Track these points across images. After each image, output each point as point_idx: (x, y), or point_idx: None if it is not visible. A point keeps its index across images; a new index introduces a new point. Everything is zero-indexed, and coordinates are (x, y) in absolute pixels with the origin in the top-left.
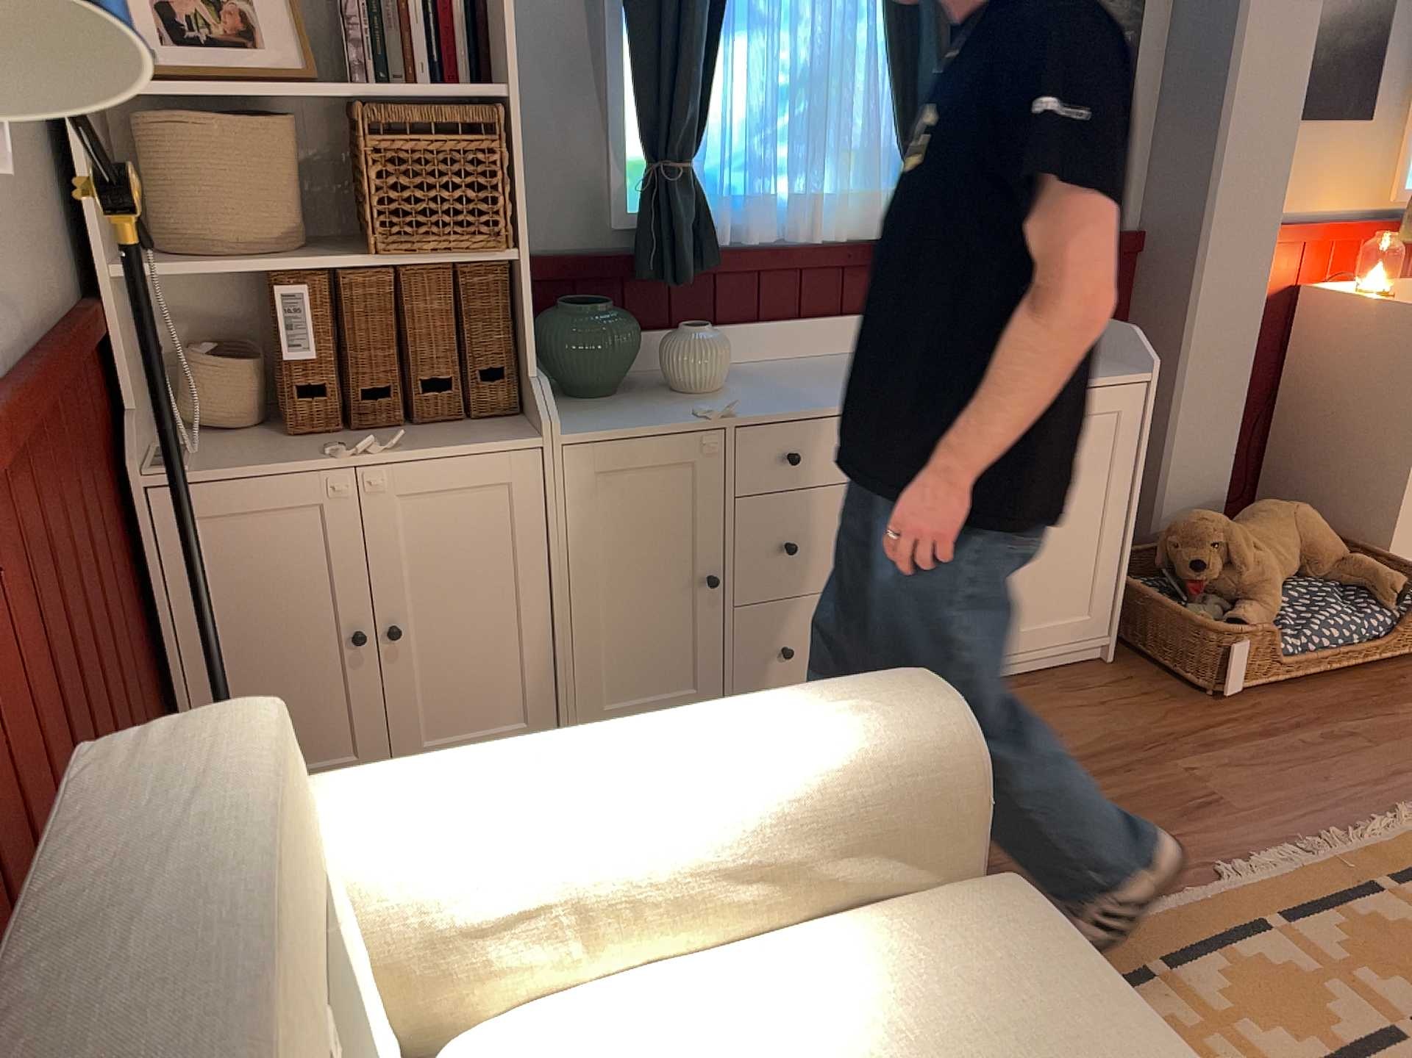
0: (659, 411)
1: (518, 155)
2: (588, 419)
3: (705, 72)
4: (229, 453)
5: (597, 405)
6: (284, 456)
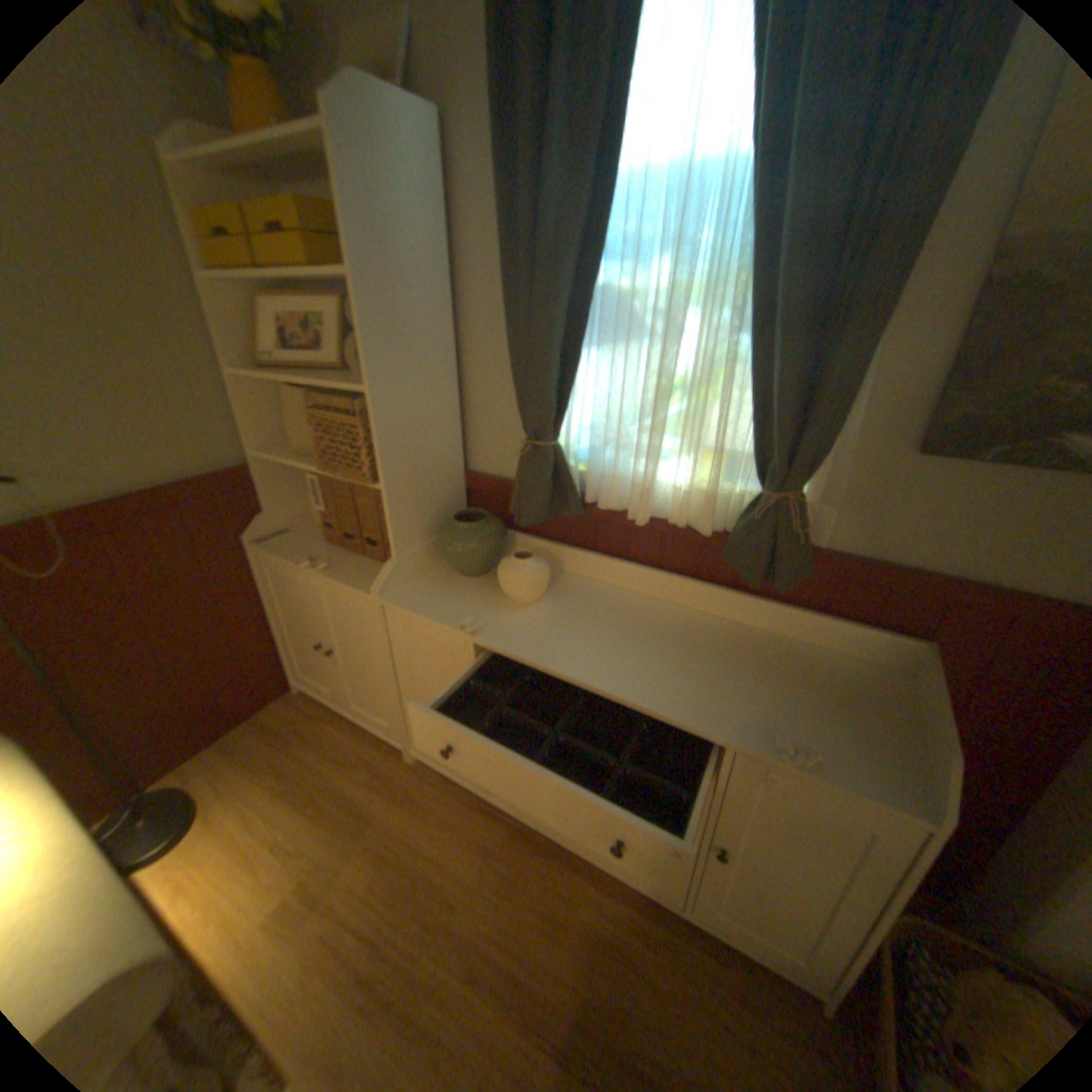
0: (460, 606)
1: (376, 428)
2: (421, 593)
3: (564, 375)
4: (295, 542)
5: (454, 582)
6: (298, 553)
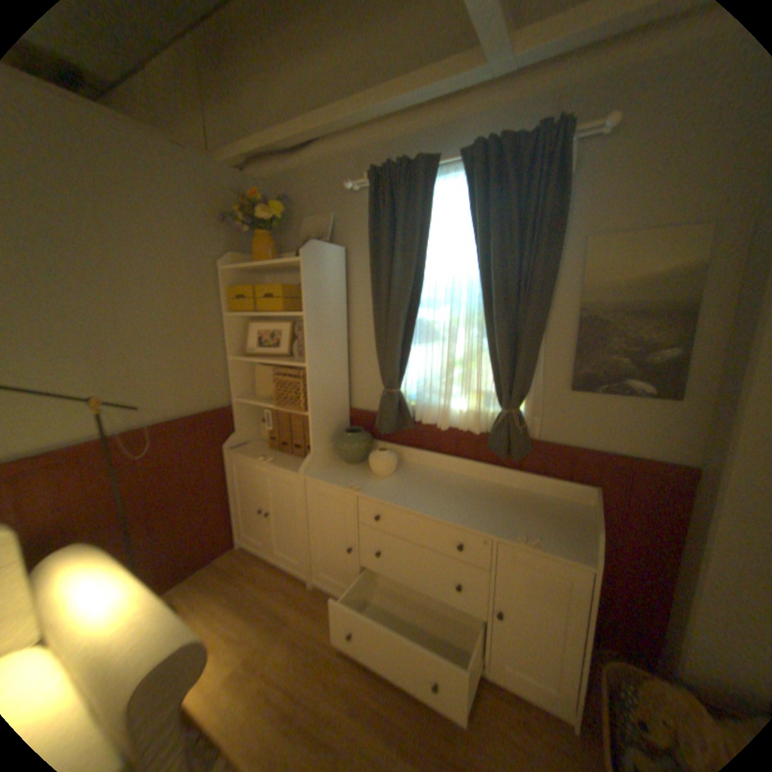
0: (348, 478)
1: (309, 384)
2: (326, 473)
3: (402, 358)
4: (252, 449)
5: (343, 467)
6: (255, 454)
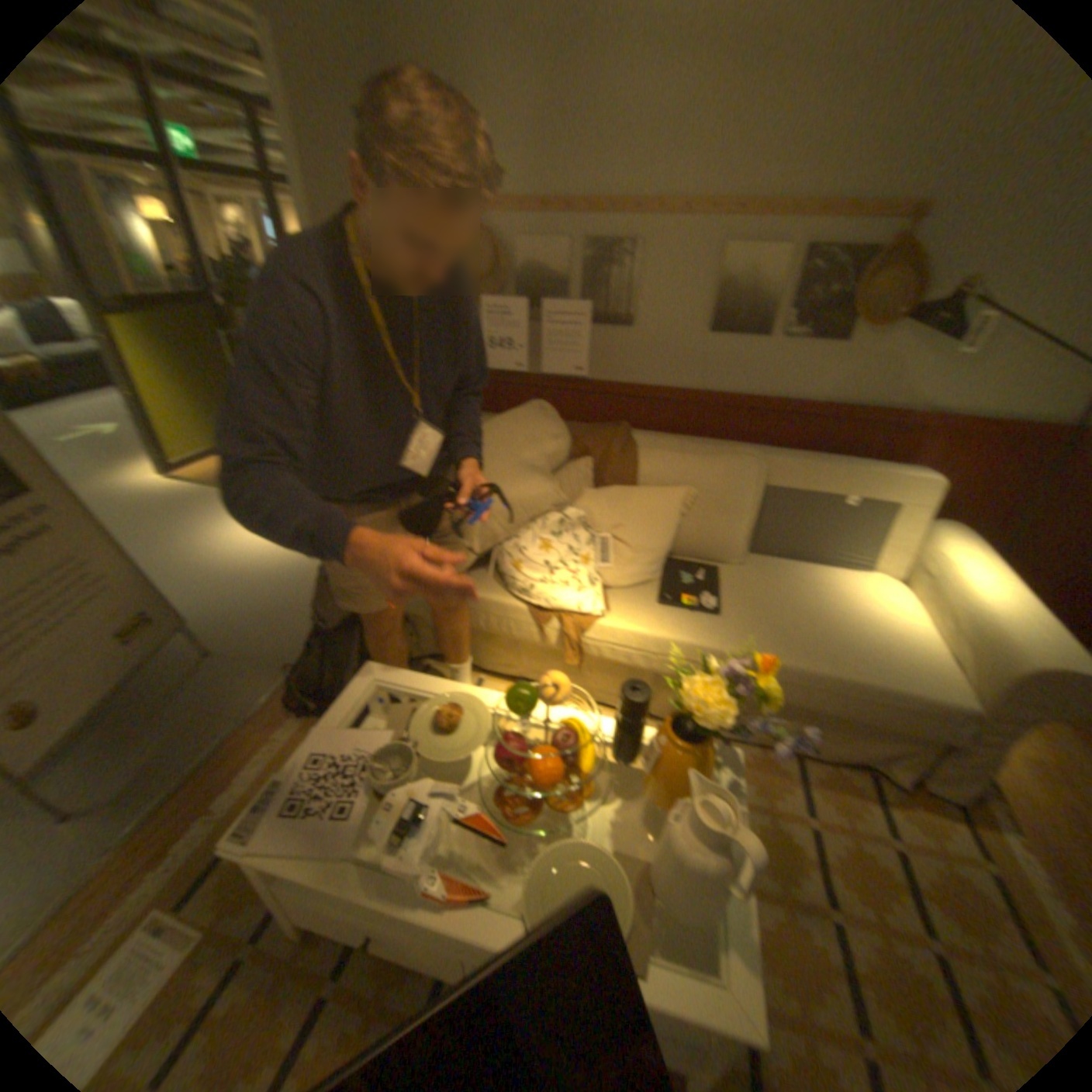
0: None
1: None
2: None
3: None
4: None
5: None
6: None
